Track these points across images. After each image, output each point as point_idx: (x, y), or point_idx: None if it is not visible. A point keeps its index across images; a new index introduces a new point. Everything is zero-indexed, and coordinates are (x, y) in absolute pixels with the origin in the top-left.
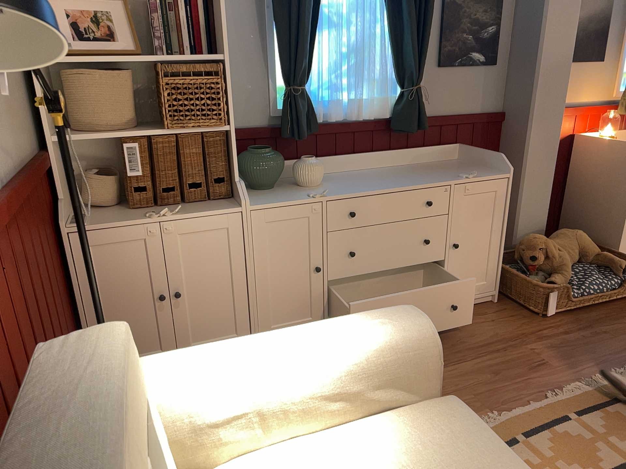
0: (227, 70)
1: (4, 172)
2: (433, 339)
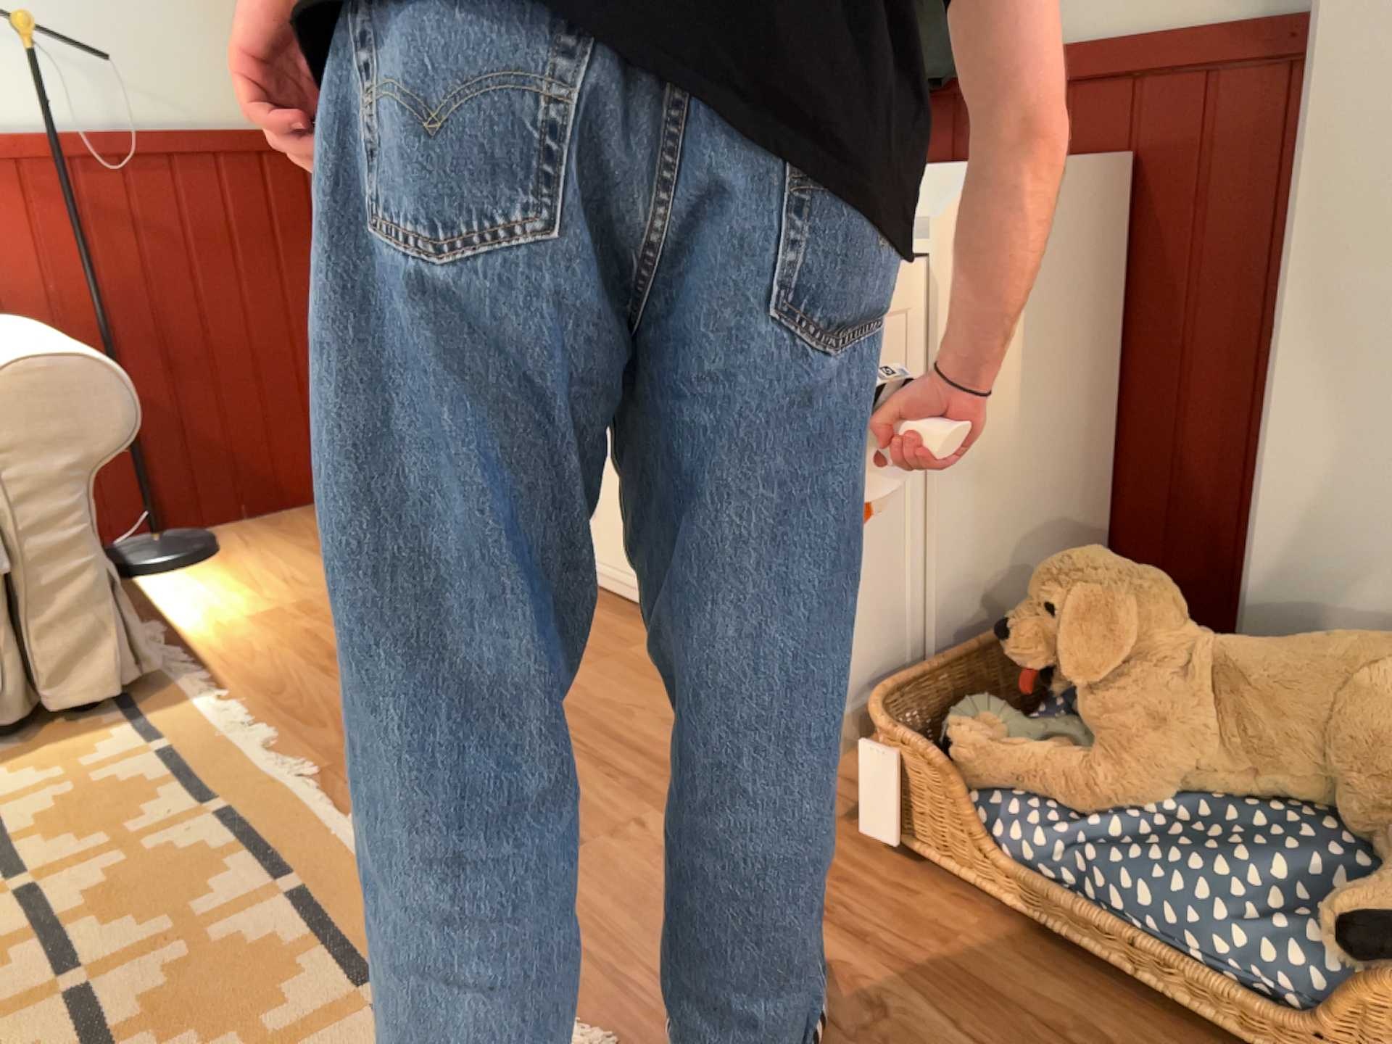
0: None
1: (152, 127)
2: None
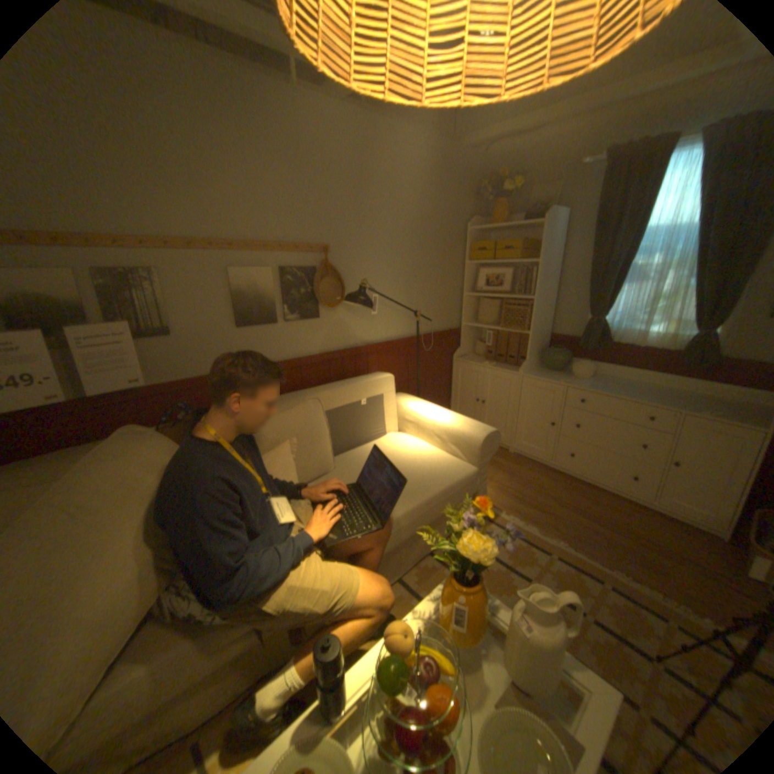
0: (537, 305)
1: (422, 332)
2: (483, 441)
